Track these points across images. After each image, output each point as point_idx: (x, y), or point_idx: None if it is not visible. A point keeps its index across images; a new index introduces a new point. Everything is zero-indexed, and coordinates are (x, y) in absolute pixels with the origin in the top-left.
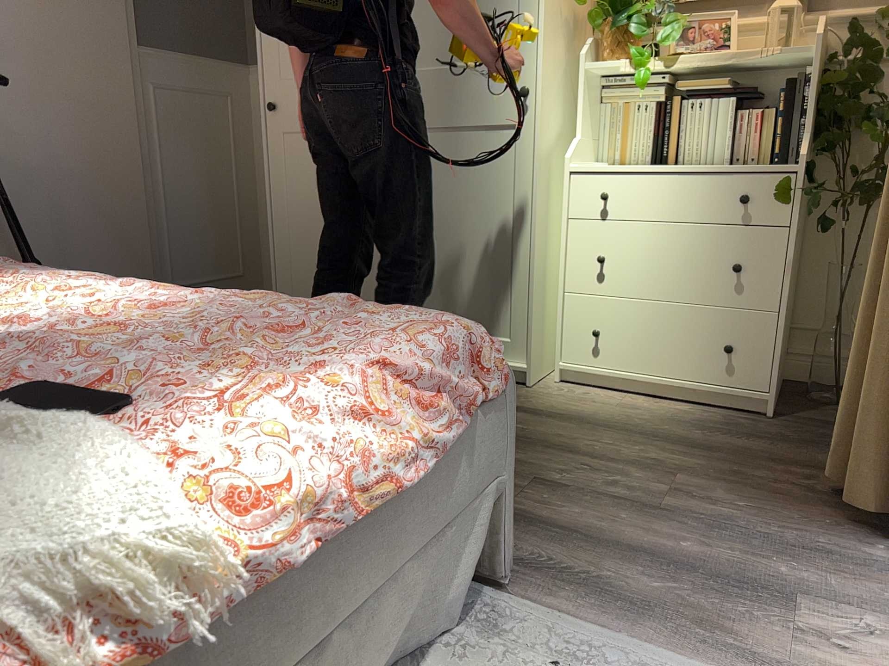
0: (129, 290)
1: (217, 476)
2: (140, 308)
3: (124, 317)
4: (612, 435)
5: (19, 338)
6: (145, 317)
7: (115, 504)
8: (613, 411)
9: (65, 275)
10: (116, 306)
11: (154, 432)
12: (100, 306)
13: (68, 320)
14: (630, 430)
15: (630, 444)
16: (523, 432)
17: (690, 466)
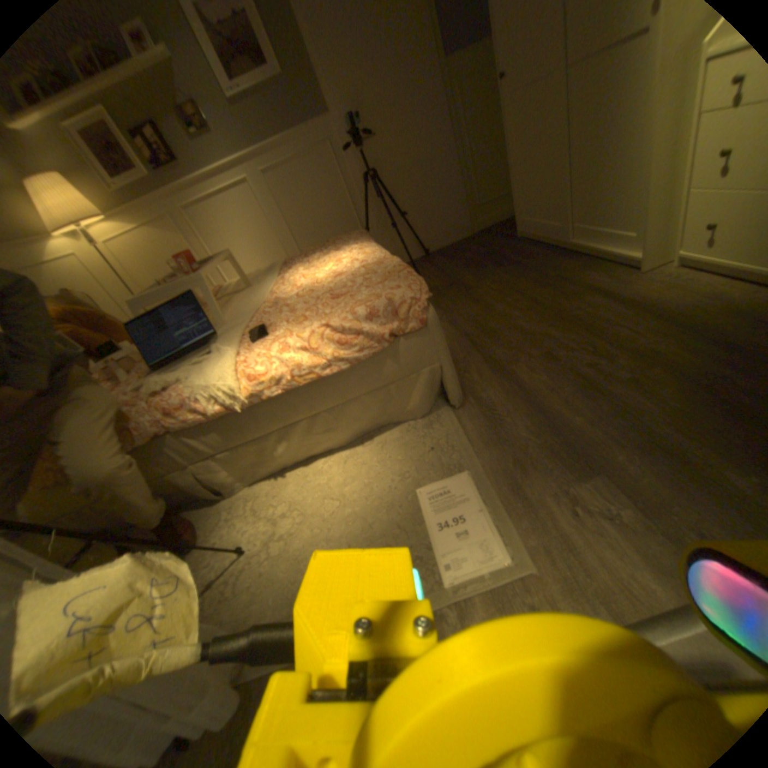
0: (356, 256)
1: (258, 362)
2: (337, 272)
3: (330, 278)
4: (658, 322)
5: (297, 292)
6: (330, 280)
7: (228, 369)
8: (694, 299)
9: (356, 244)
10: (334, 271)
11: (265, 343)
12: (333, 270)
13: (315, 281)
14: (682, 319)
15: (663, 332)
16: (590, 313)
17: (691, 359)
